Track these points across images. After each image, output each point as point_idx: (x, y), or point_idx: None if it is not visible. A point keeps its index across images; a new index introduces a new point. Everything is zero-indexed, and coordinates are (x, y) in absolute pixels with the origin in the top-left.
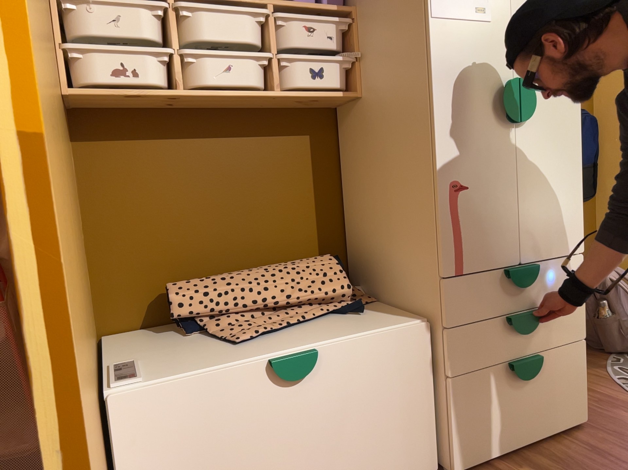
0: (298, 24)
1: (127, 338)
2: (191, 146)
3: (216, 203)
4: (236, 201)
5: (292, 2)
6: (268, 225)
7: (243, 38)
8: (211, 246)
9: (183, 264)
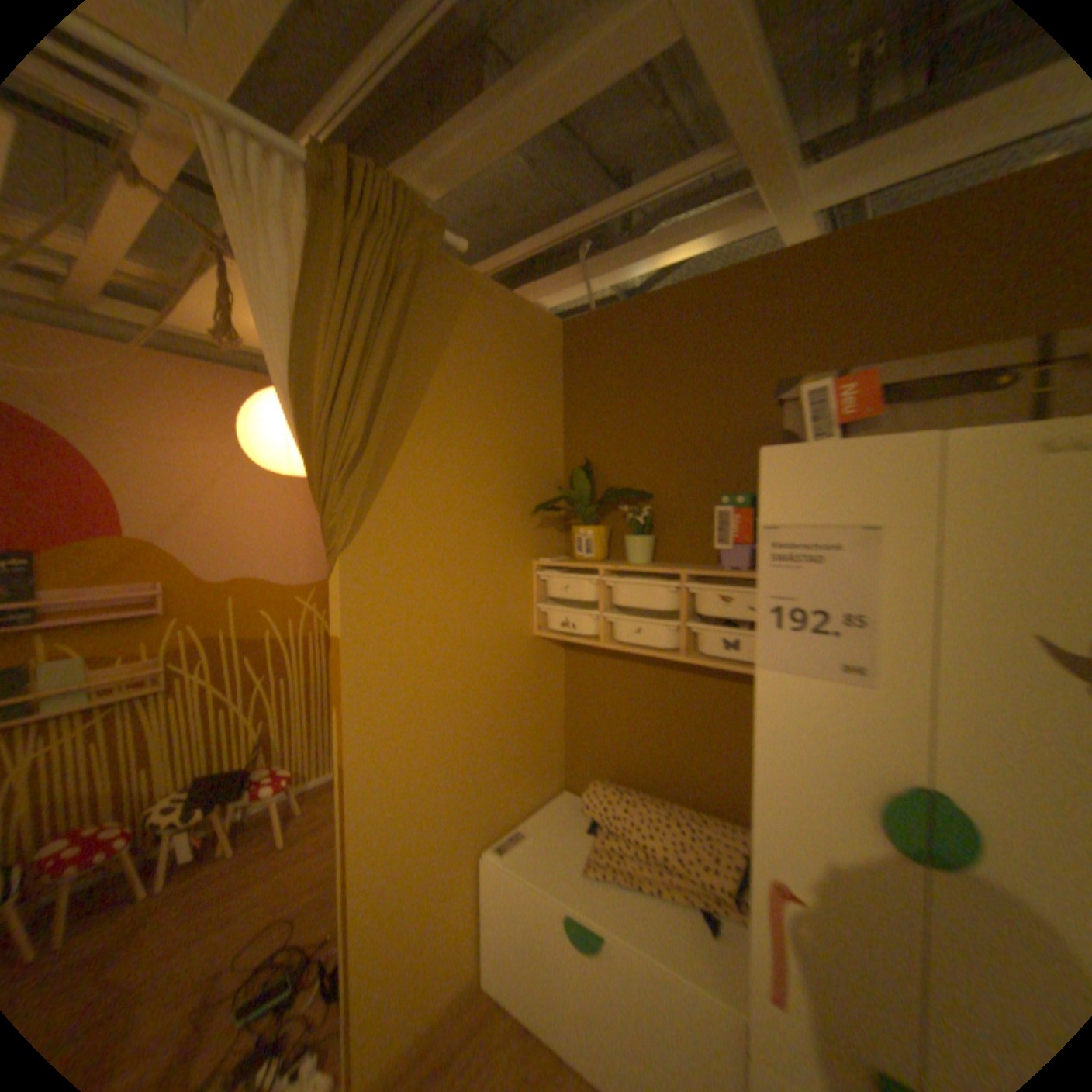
0: (708, 595)
1: (567, 804)
2: (638, 670)
3: (654, 725)
4: (672, 730)
5: (707, 570)
6: (701, 765)
7: (654, 603)
8: (646, 761)
9: (622, 765)
